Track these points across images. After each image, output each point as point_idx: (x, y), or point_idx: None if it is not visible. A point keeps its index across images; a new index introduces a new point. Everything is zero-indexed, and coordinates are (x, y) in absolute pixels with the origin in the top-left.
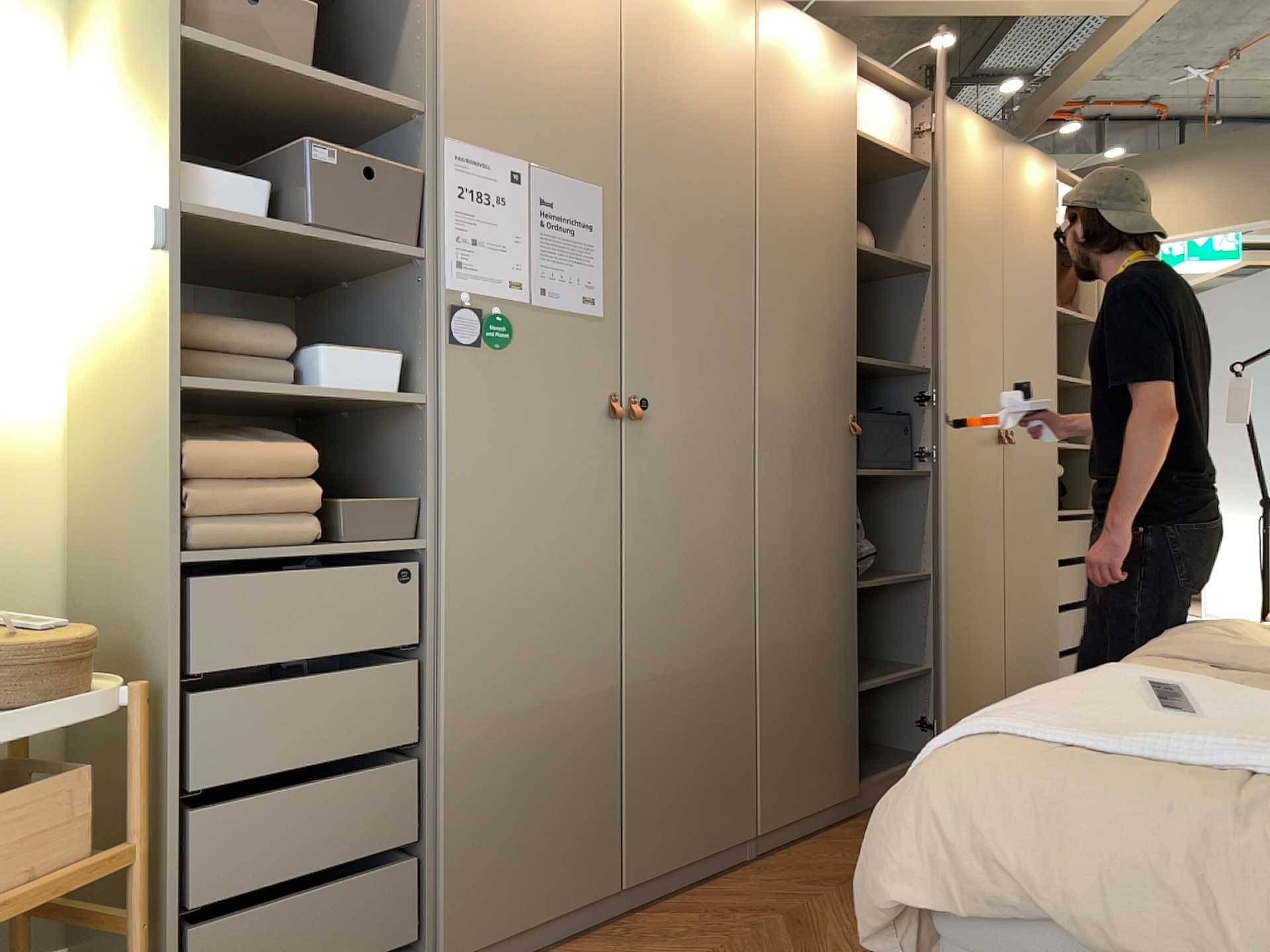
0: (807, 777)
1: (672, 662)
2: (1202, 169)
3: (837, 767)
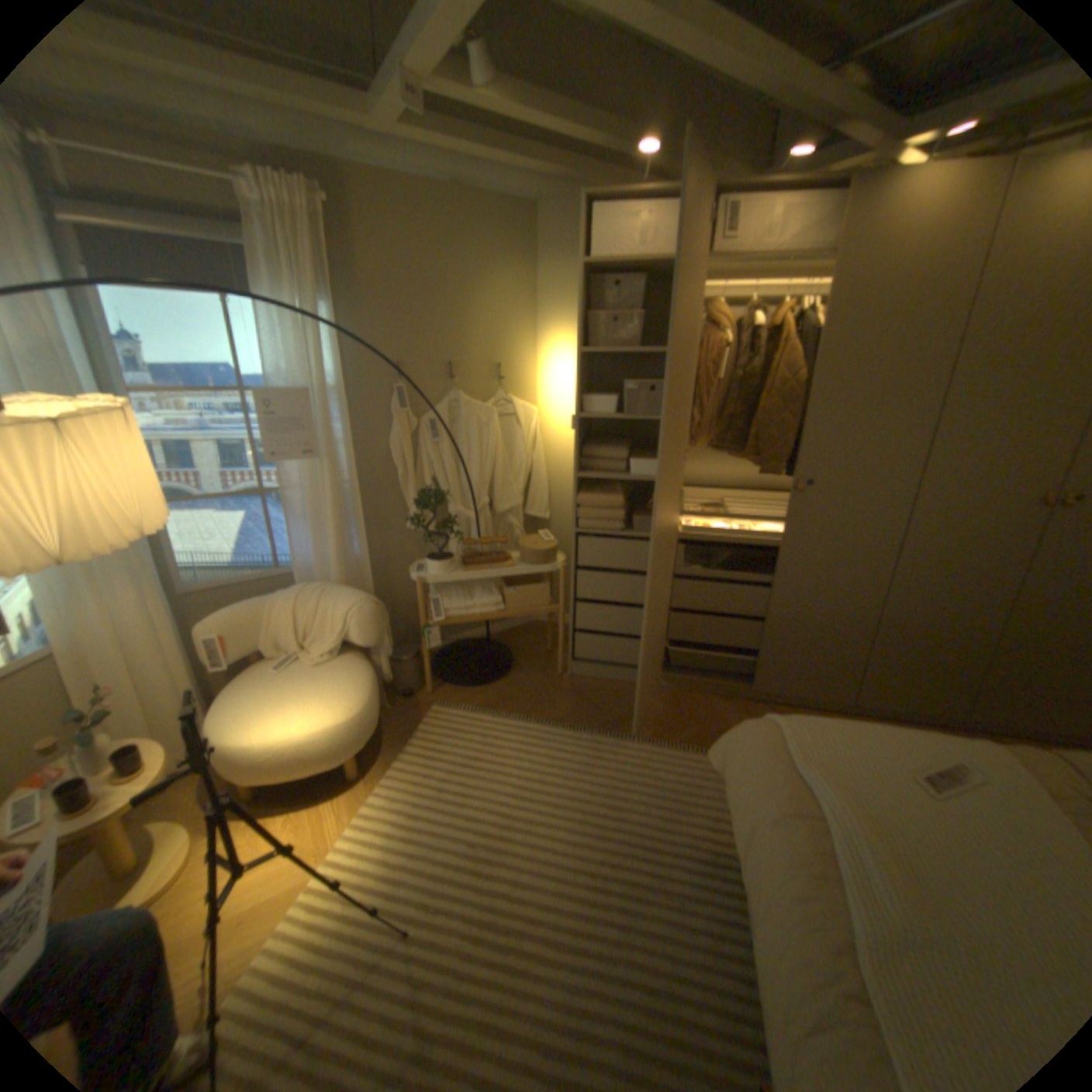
0: (910, 696)
1: (805, 612)
2: None
3: (945, 701)
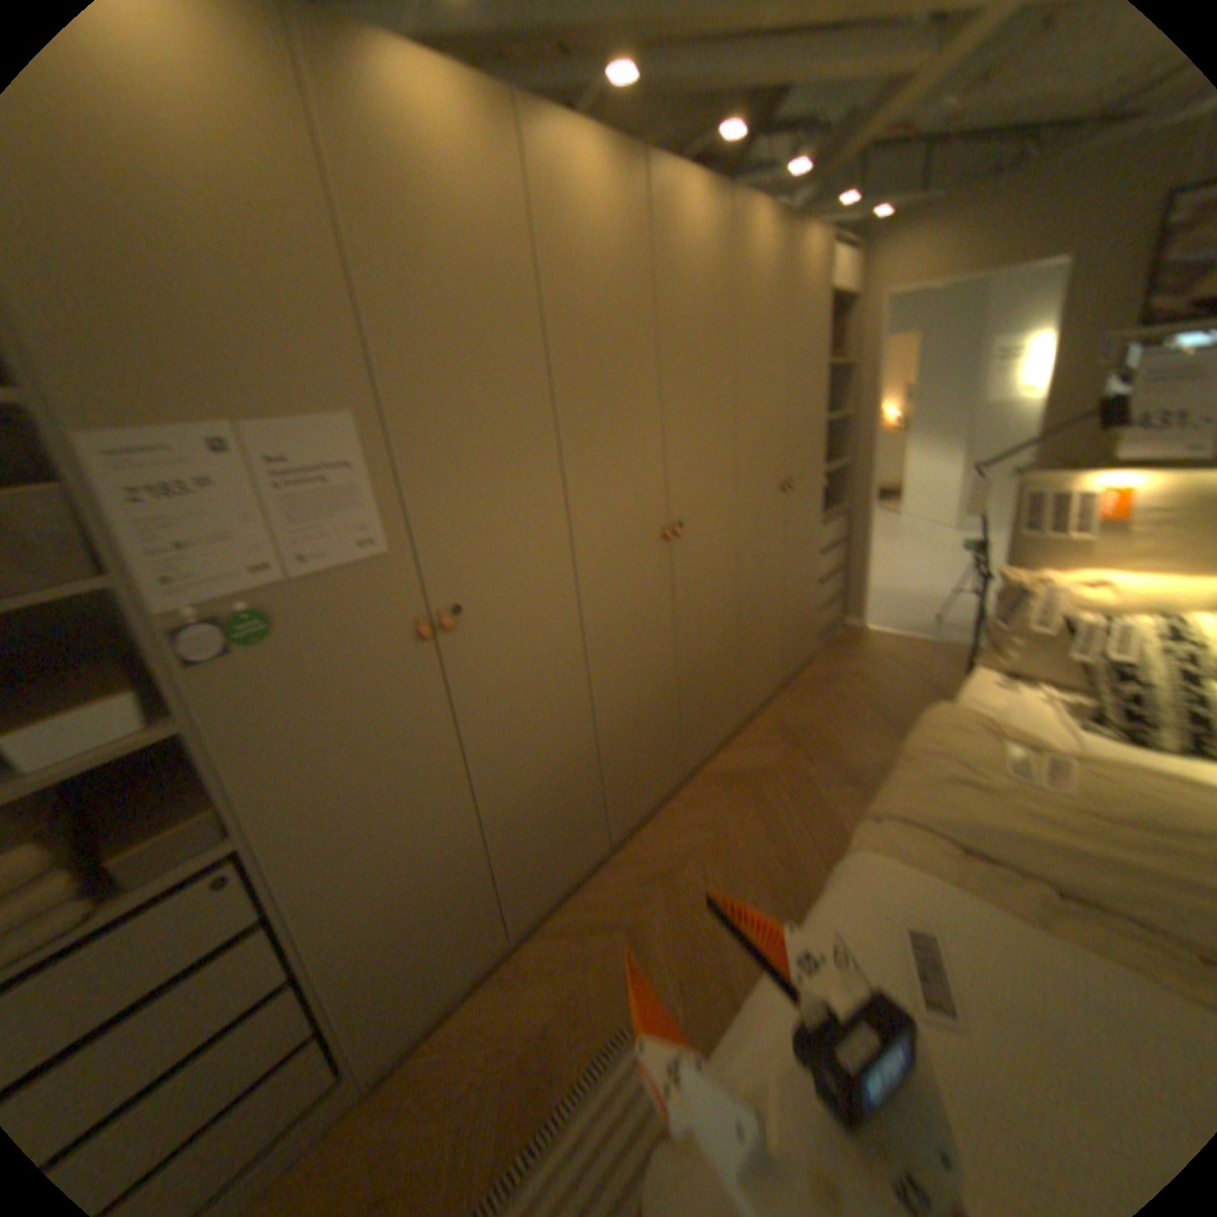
0: (645, 793)
1: (525, 789)
2: (954, 222)
3: (667, 774)
